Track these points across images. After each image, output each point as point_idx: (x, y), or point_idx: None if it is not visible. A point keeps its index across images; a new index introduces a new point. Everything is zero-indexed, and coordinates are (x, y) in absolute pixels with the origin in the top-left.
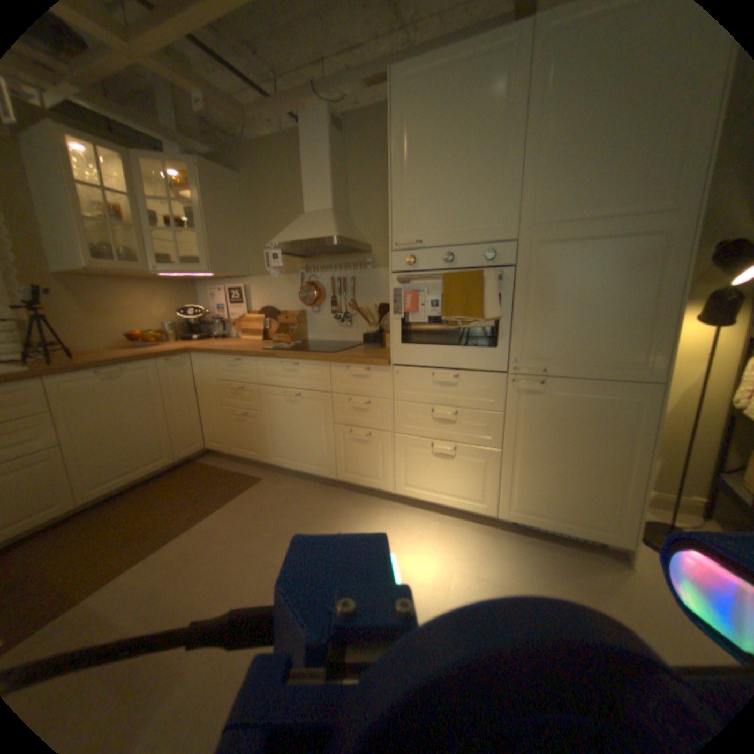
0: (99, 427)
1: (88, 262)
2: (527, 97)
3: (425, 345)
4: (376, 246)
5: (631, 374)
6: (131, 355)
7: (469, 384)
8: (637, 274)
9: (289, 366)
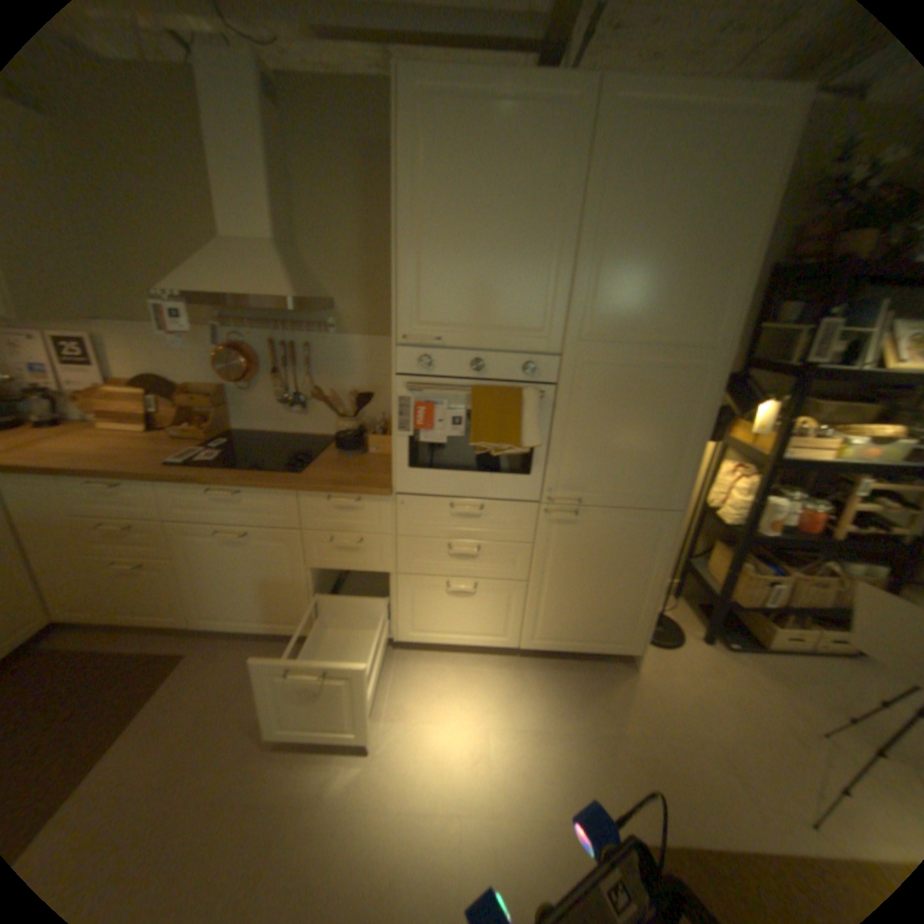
0: None
1: None
2: (586, 180)
3: (444, 470)
4: (346, 302)
5: (657, 503)
6: None
7: (497, 515)
8: (674, 408)
9: (229, 495)
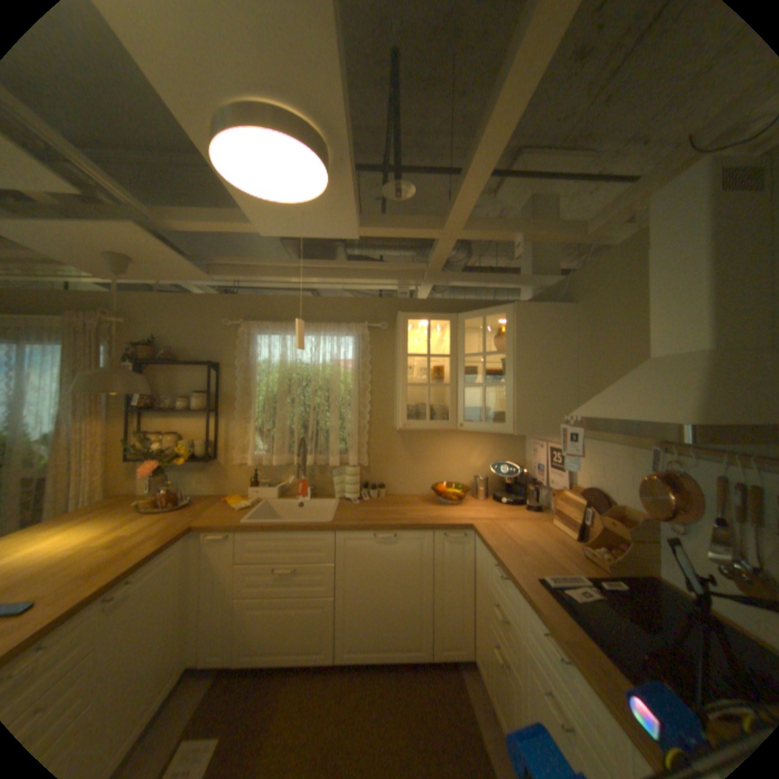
0: (369, 592)
1: (405, 424)
2: None
3: None
4: None
5: None
6: (414, 522)
7: None
8: None
9: (562, 660)
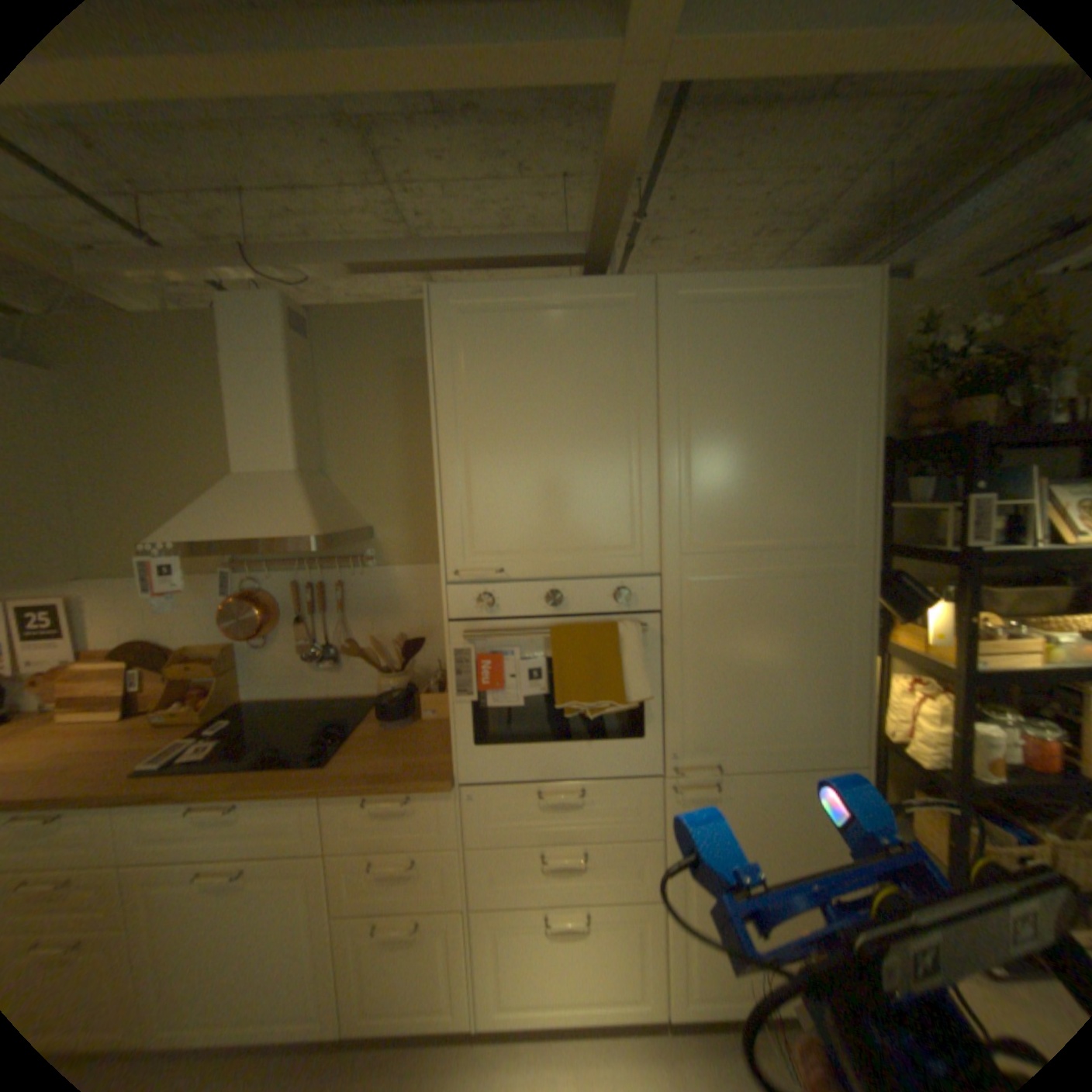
0: None
1: None
2: (656, 378)
3: (523, 744)
4: (386, 530)
5: (829, 760)
6: None
7: (605, 804)
8: (820, 626)
9: (216, 817)
